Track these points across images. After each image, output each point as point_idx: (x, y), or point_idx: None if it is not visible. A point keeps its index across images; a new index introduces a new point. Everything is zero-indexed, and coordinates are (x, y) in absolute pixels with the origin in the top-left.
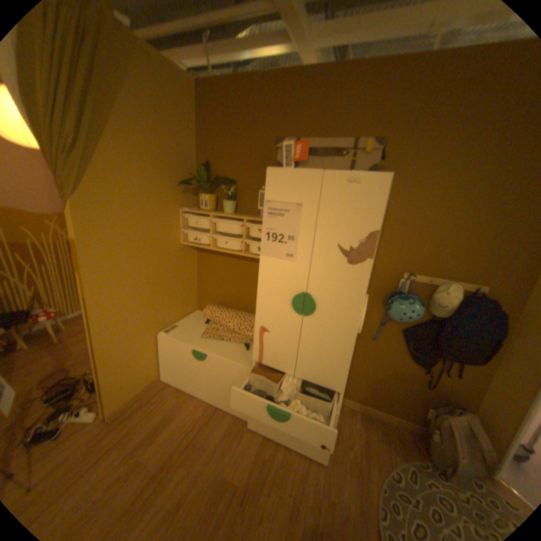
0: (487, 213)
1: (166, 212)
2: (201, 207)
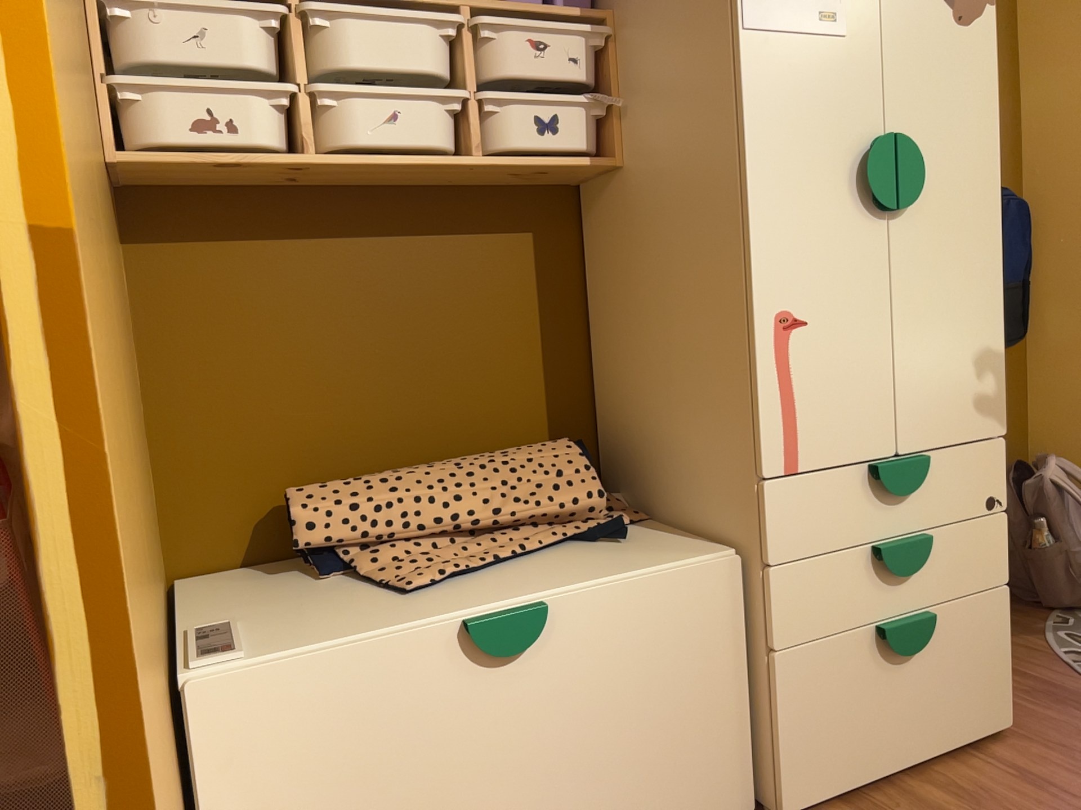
0: None
1: None
2: None
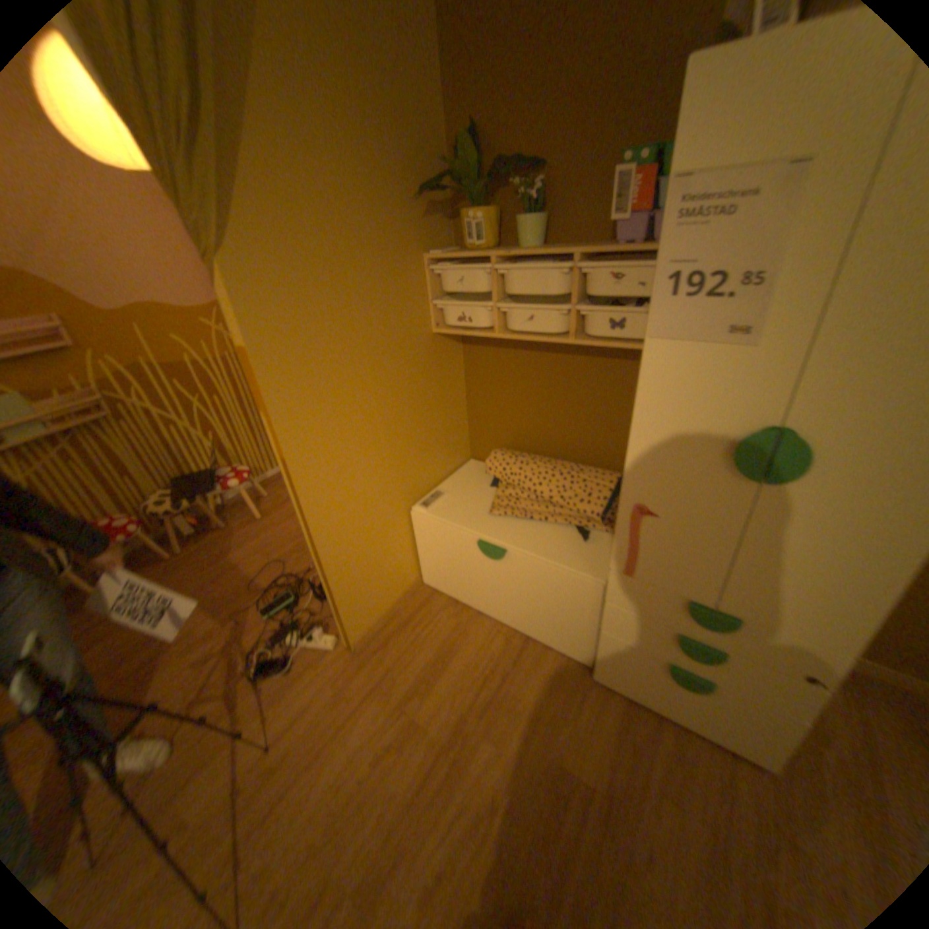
0: None
1: (399, 267)
2: (467, 242)
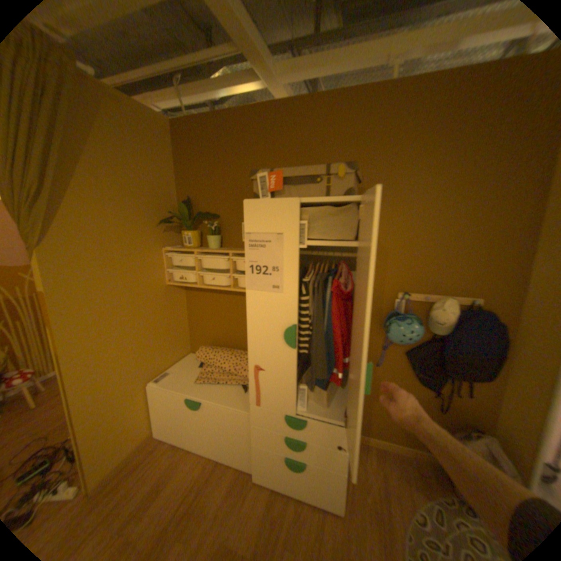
0: (468, 225)
1: (147, 254)
2: (184, 244)
